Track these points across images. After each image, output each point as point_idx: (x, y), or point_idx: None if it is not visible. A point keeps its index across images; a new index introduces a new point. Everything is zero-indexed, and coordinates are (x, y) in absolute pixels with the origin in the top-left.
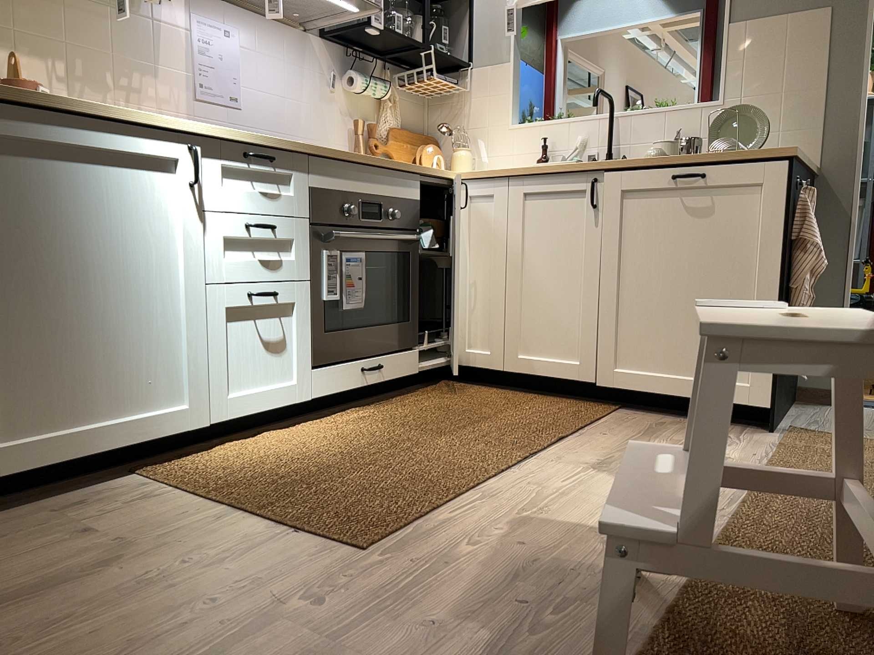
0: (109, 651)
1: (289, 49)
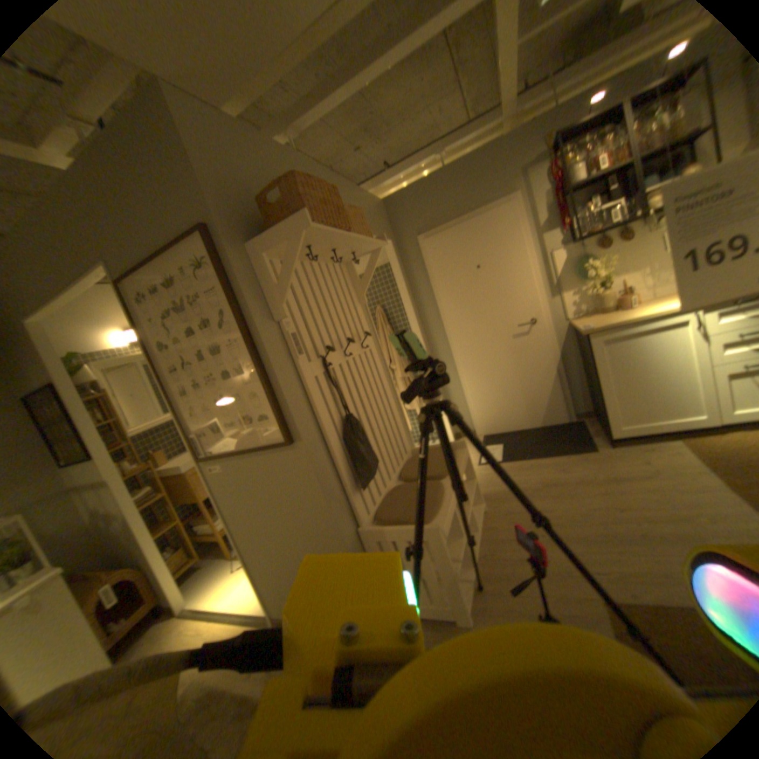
0: (632, 506)
1: None
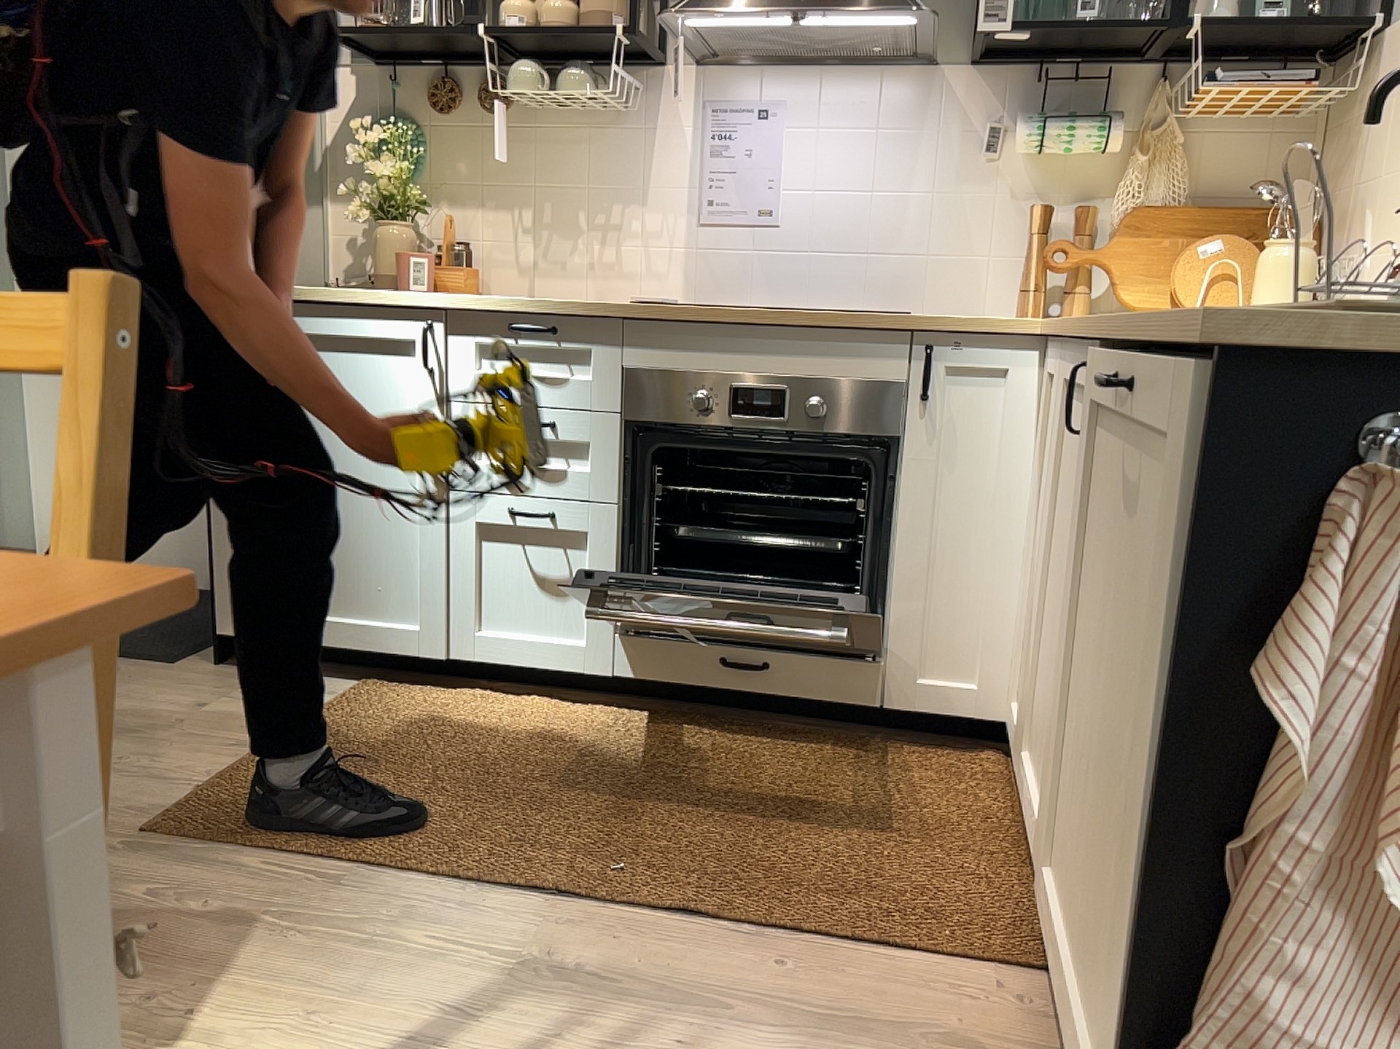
0: None
1: (885, 102)
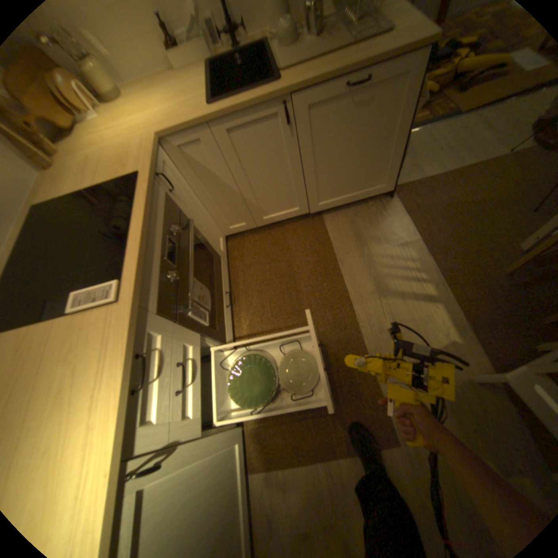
0: None
1: None
